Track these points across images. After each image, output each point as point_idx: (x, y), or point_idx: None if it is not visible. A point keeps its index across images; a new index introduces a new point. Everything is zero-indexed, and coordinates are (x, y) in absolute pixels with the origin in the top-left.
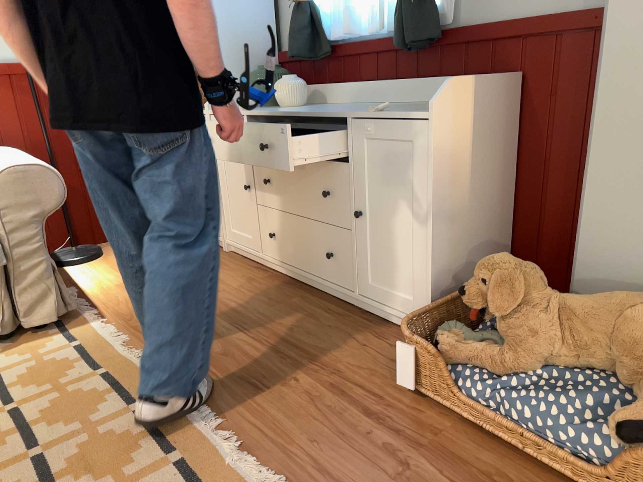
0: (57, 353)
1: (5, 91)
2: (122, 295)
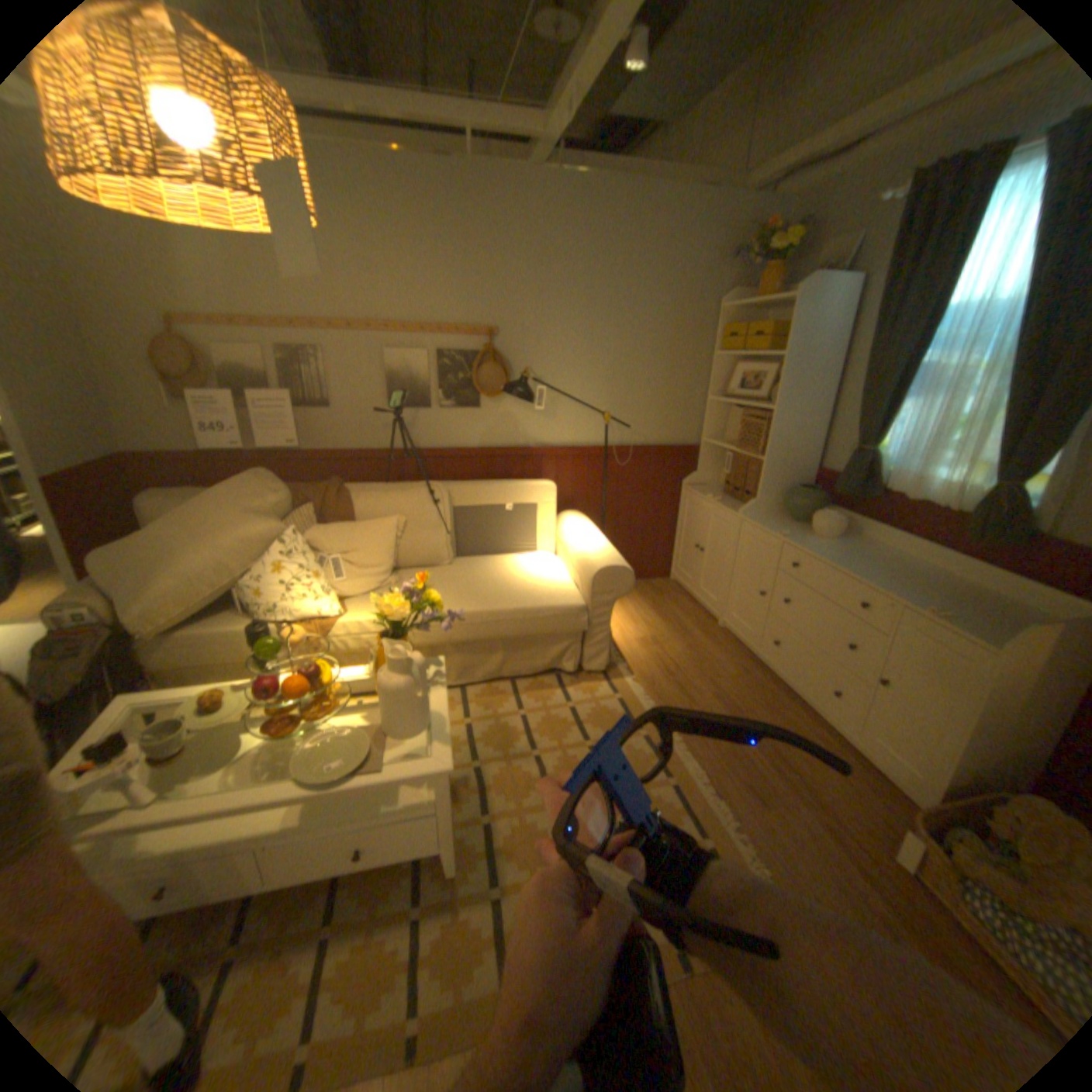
0: (607, 704)
1: (581, 466)
2: (641, 654)
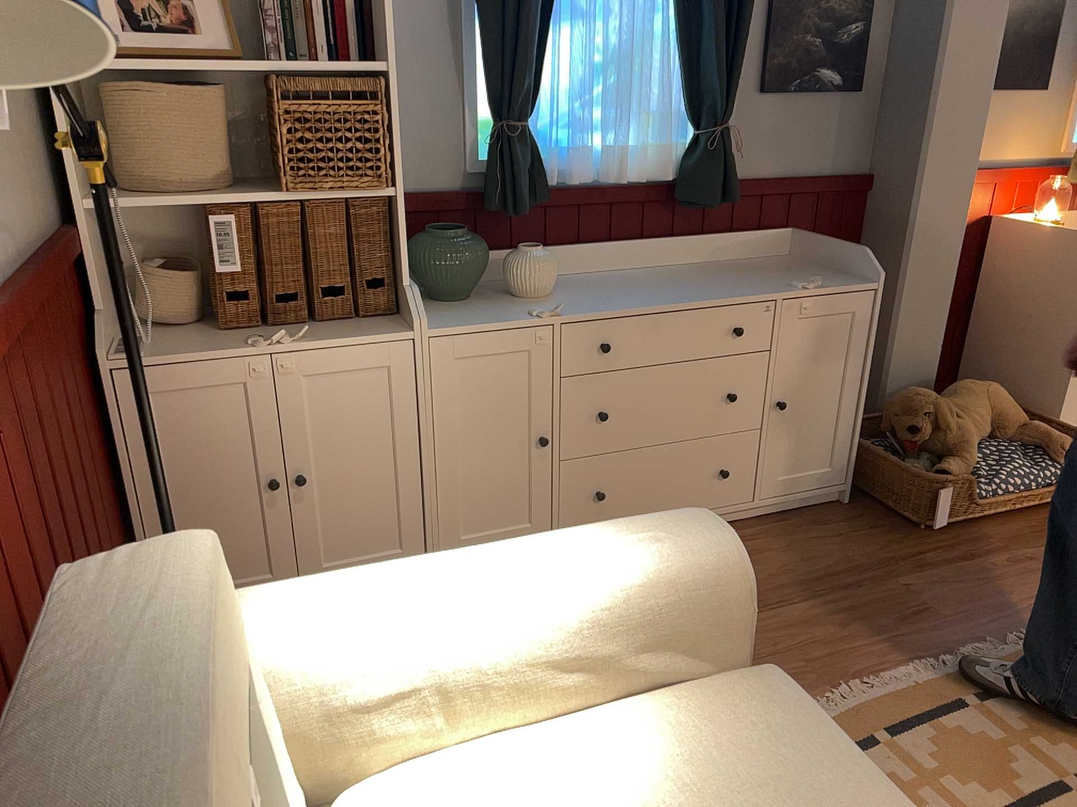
0: None
1: None
2: None
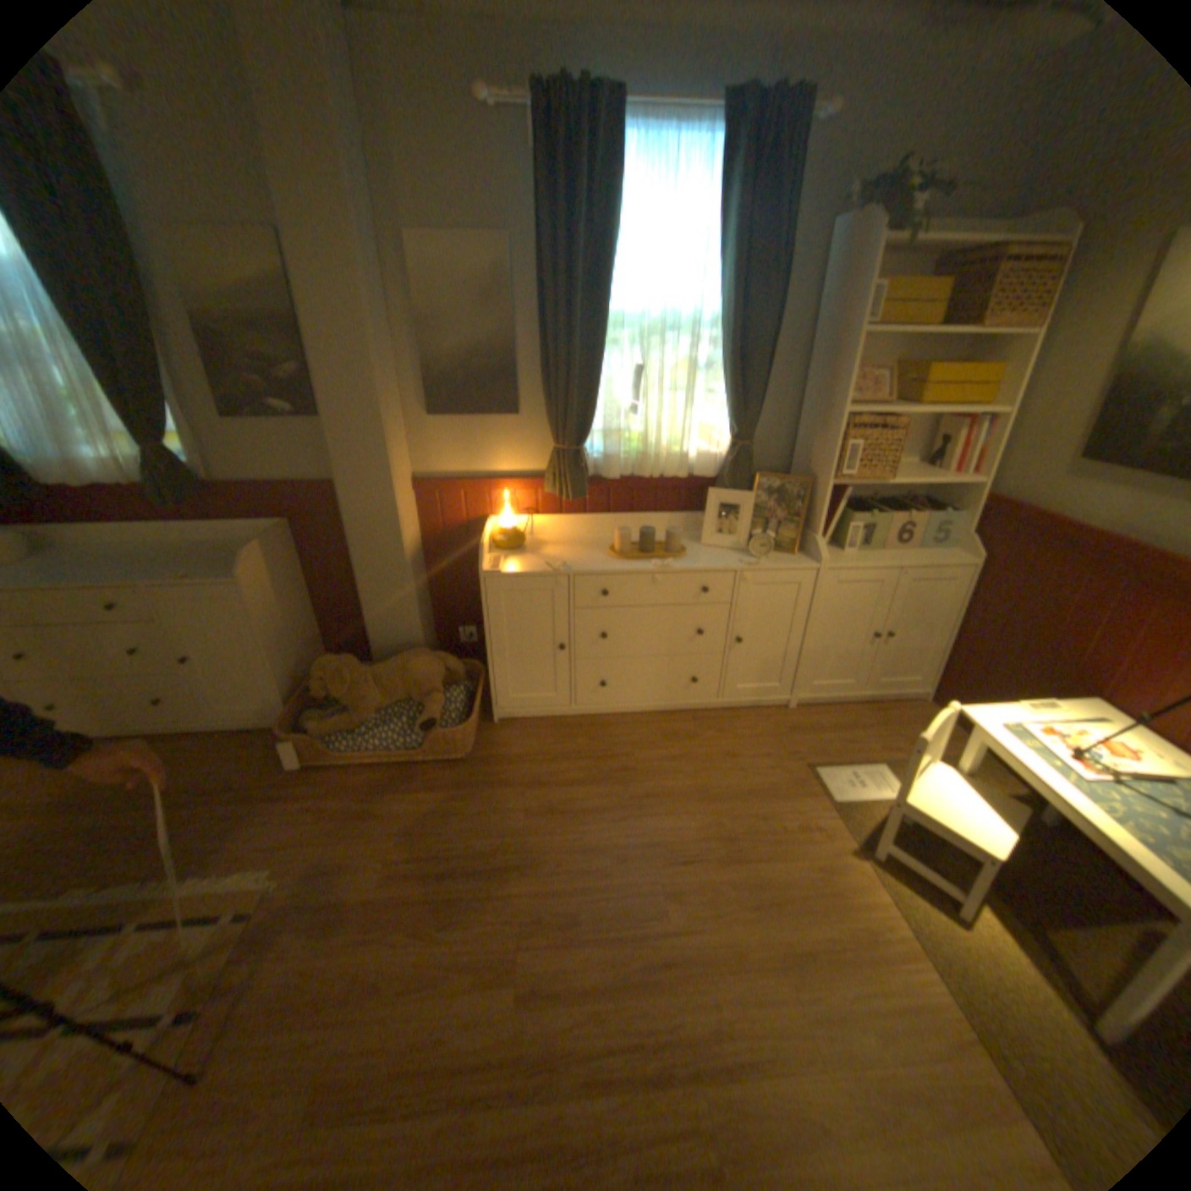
0: None
1: None
2: None
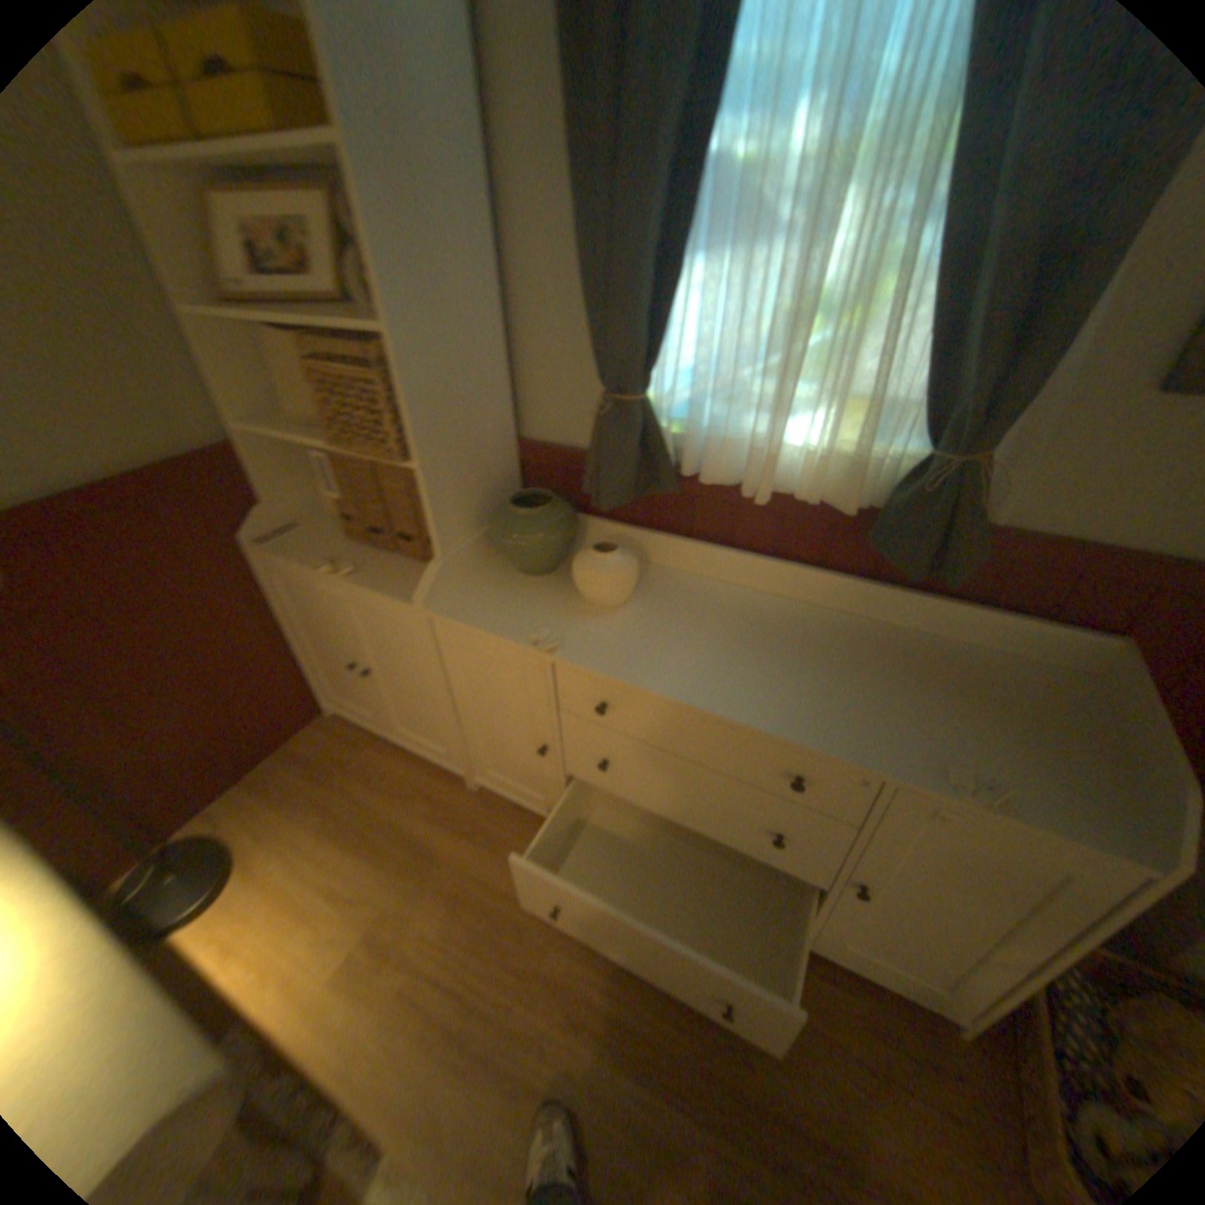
0: None
1: None
2: (362, 1032)
